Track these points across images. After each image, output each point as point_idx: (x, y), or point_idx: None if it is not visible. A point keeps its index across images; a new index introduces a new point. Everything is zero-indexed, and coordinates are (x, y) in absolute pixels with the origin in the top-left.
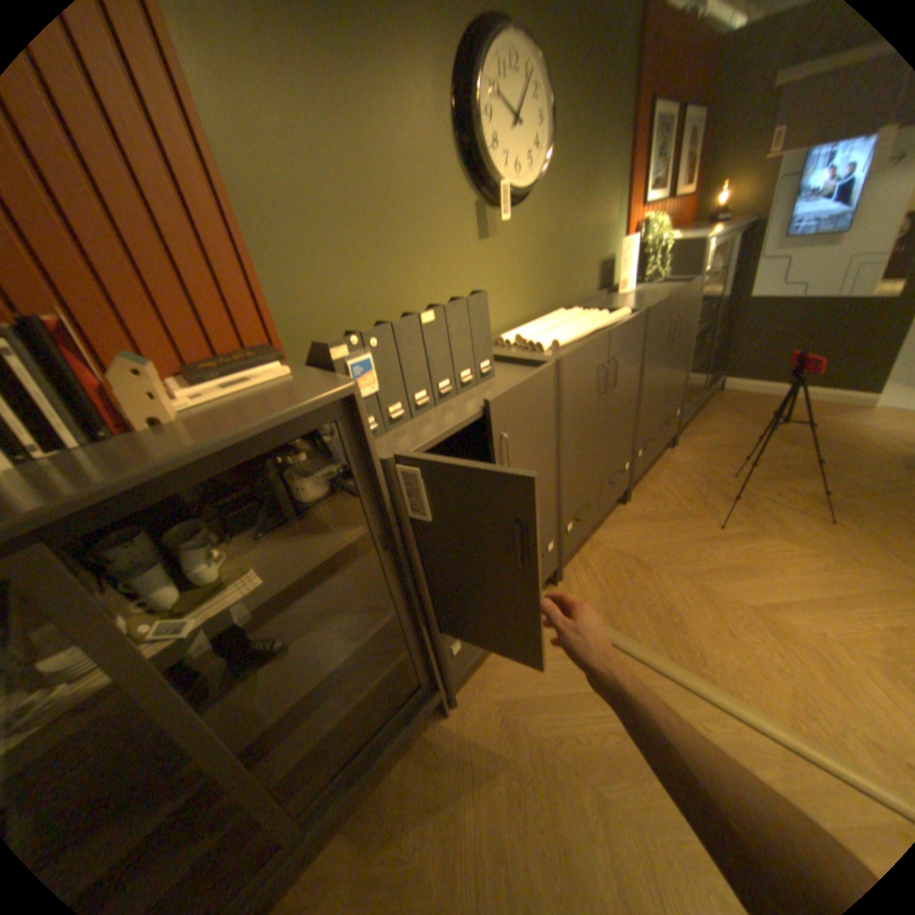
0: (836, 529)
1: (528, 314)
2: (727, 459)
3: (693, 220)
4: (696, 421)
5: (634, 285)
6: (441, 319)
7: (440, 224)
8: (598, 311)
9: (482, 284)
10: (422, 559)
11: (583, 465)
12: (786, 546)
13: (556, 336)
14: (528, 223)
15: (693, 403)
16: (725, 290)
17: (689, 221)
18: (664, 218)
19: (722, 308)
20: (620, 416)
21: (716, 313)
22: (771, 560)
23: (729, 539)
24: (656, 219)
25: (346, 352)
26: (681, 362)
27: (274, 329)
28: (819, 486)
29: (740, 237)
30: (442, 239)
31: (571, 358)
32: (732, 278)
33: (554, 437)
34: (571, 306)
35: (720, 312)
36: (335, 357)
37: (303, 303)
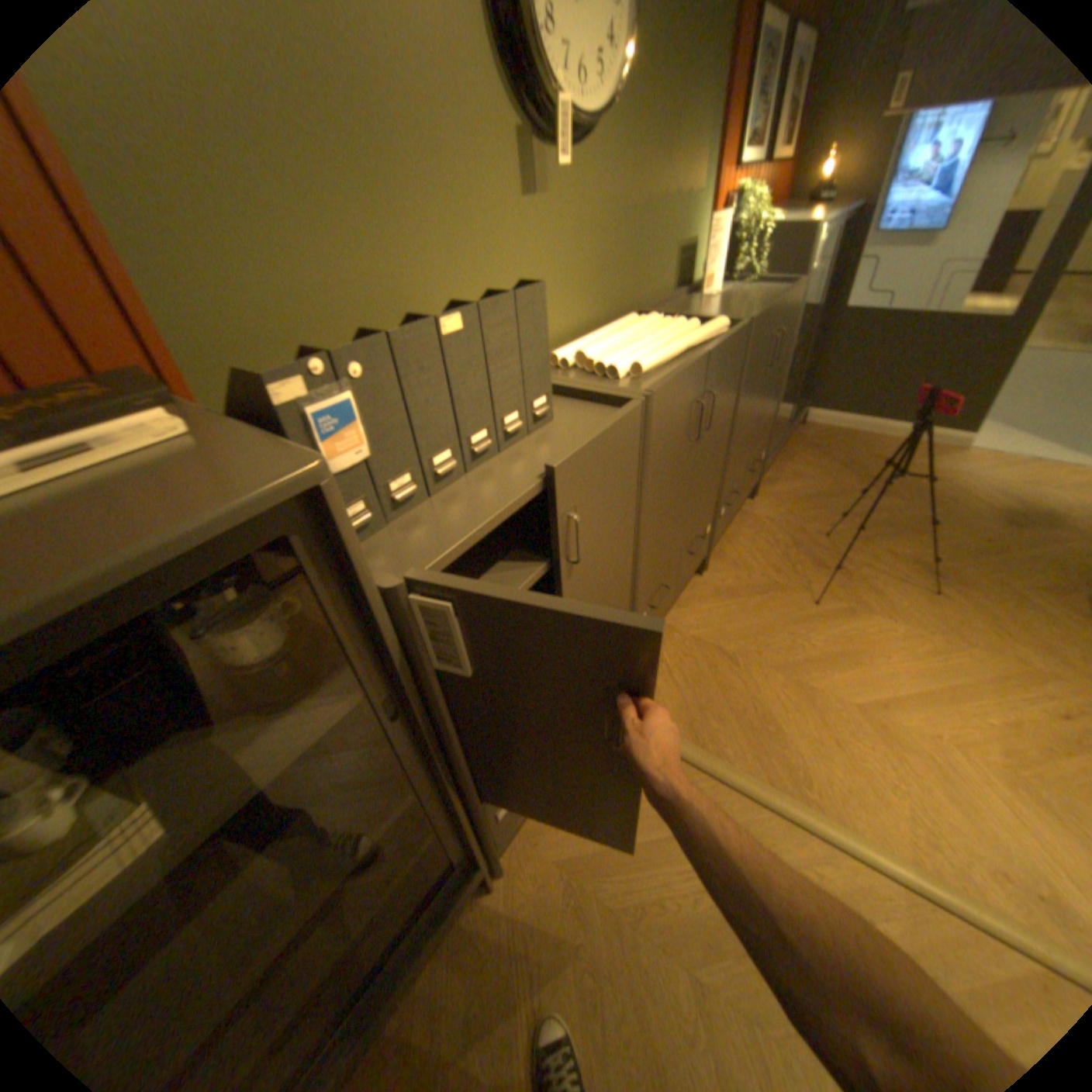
0: (941, 601)
1: (589, 319)
2: (816, 513)
3: (787, 197)
4: (777, 463)
5: (721, 283)
6: (473, 327)
7: (462, 158)
8: (686, 319)
9: (527, 270)
10: (455, 719)
11: (665, 538)
12: (889, 624)
13: (636, 356)
14: (593, 175)
15: (777, 442)
16: (820, 296)
17: (783, 198)
18: (762, 190)
19: (814, 320)
20: (708, 467)
21: (808, 326)
22: (874, 643)
23: (825, 618)
24: (754, 189)
25: (304, 389)
26: (775, 391)
27: (157, 335)
28: (919, 547)
29: (841, 226)
30: (466, 186)
31: (663, 392)
32: (827, 281)
33: (633, 506)
34: (645, 310)
35: (813, 325)
36: (281, 398)
37: (218, 285)
